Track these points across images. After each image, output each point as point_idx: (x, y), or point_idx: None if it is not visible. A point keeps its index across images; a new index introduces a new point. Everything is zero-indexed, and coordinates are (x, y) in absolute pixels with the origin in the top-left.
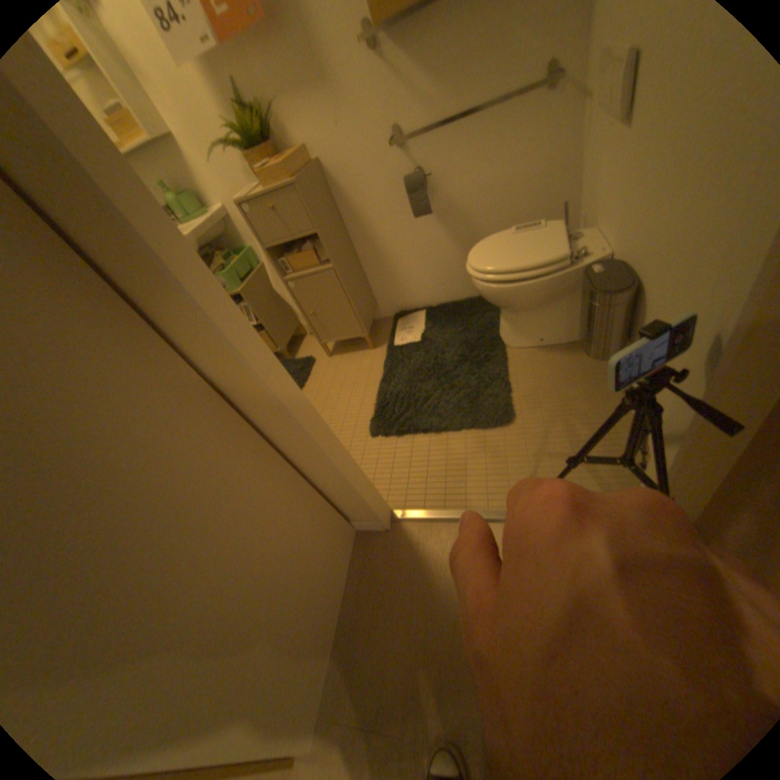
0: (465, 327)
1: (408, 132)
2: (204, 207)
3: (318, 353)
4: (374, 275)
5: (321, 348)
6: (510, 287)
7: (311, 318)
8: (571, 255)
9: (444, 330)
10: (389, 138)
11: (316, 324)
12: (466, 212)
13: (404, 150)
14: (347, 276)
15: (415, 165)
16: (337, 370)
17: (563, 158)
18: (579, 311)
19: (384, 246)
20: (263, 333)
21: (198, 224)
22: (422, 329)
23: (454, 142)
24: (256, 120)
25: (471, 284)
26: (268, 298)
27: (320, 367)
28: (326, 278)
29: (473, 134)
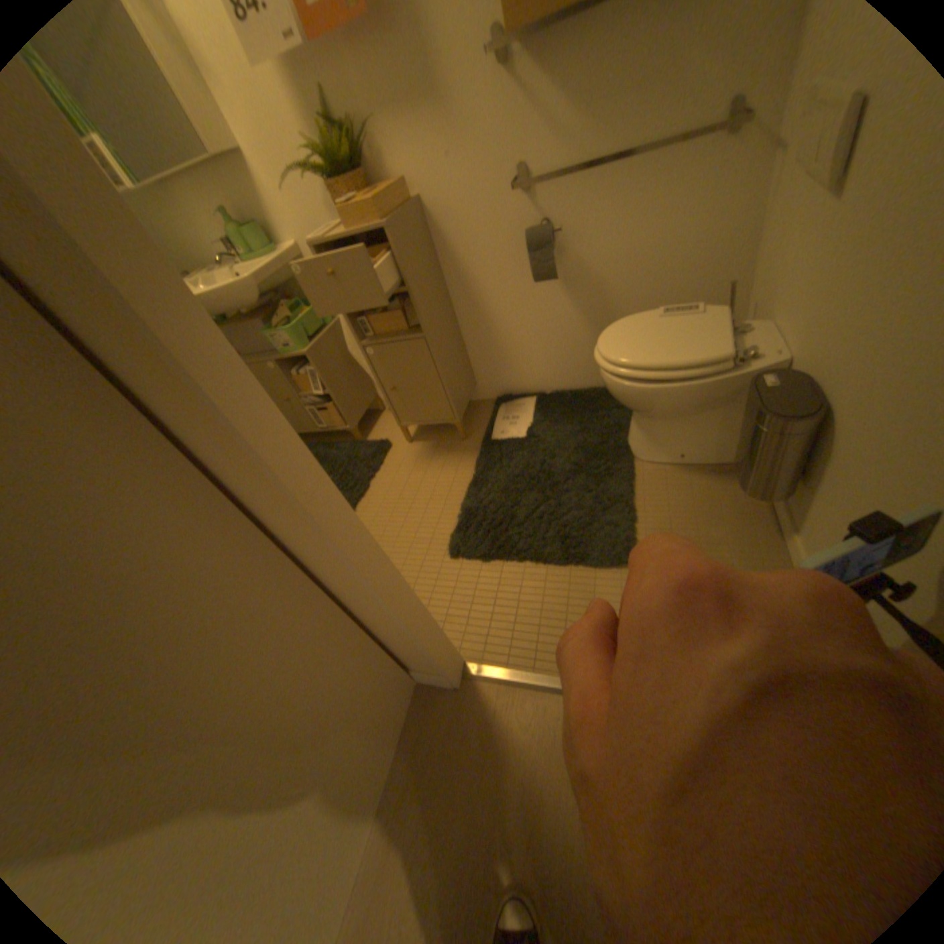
0: (584, 426)
1: (537, 174)
2: (273, 244)
3: (397, 436)
4: (476, 347)
5: (401, 431)
6: (649, 389)
7: (391, 394)
8: (735, 356)
9: (557, 427)
10: (511, 179)
11: (396, 402)
12: (601, 281)
13: (530, 196)
14: (441, 348)
15: (542, 217)
16: (416, 462)
17: (736, 226)
18: (736, 427)
19: (492, 313)
20: (331, 405)
21: (263, 264)
22: (529, 422)
23: (595, 192)
24: (346, 142)
25: (597, 372)
26: (342, 363)
27: (396, 455)
28: (414, 348)
29: (621, 185)
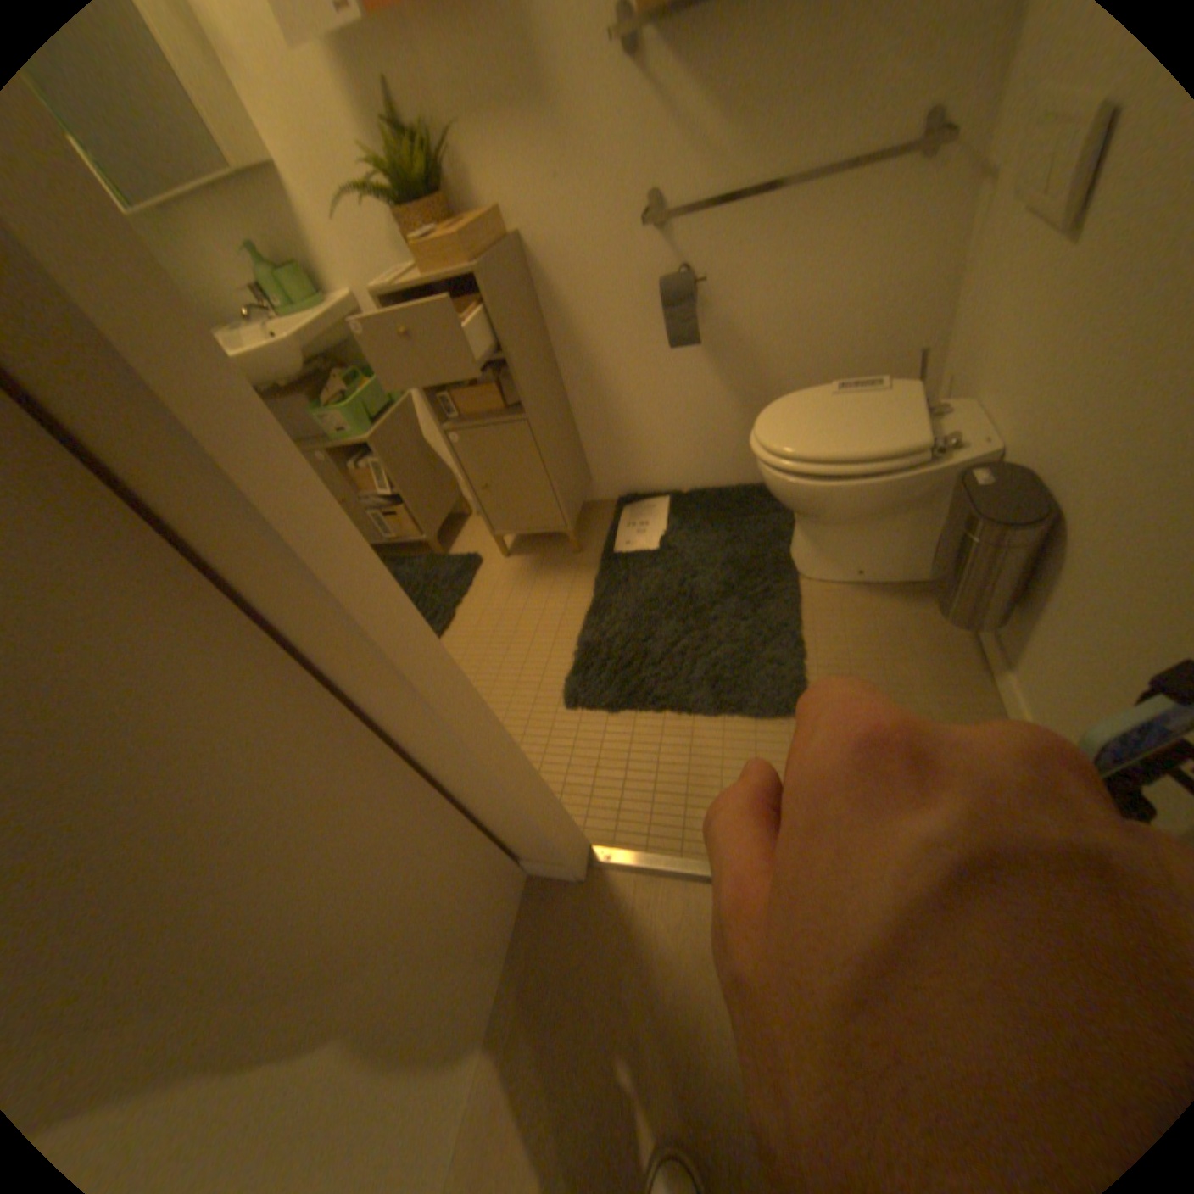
0: (733, 535)
1: (674, 205)
2: (321, 294)
3: (489, 549)
4: (592, 433)
5: (494, 542)
6: (823, 487)
7: (482, 494)
8: (933, 446)
9: (699, 536)
10: (641, 212)
11: (489, 505)
12: (755, 347)
13: (665, 235)
14: (549, 434)
15: (680, 263)
16: (516, 583)
17: (928, 277)
18: (930, 536)
19: (614, 388)
20: (401, 509)
21: (307, 322)
22: (662, 530)
23: (749, 230)
24: (421, 158)
25: (748, 464)
26: (415, 454)
27: (489, 573)
28: (513, 433)
29: (783, 221)
